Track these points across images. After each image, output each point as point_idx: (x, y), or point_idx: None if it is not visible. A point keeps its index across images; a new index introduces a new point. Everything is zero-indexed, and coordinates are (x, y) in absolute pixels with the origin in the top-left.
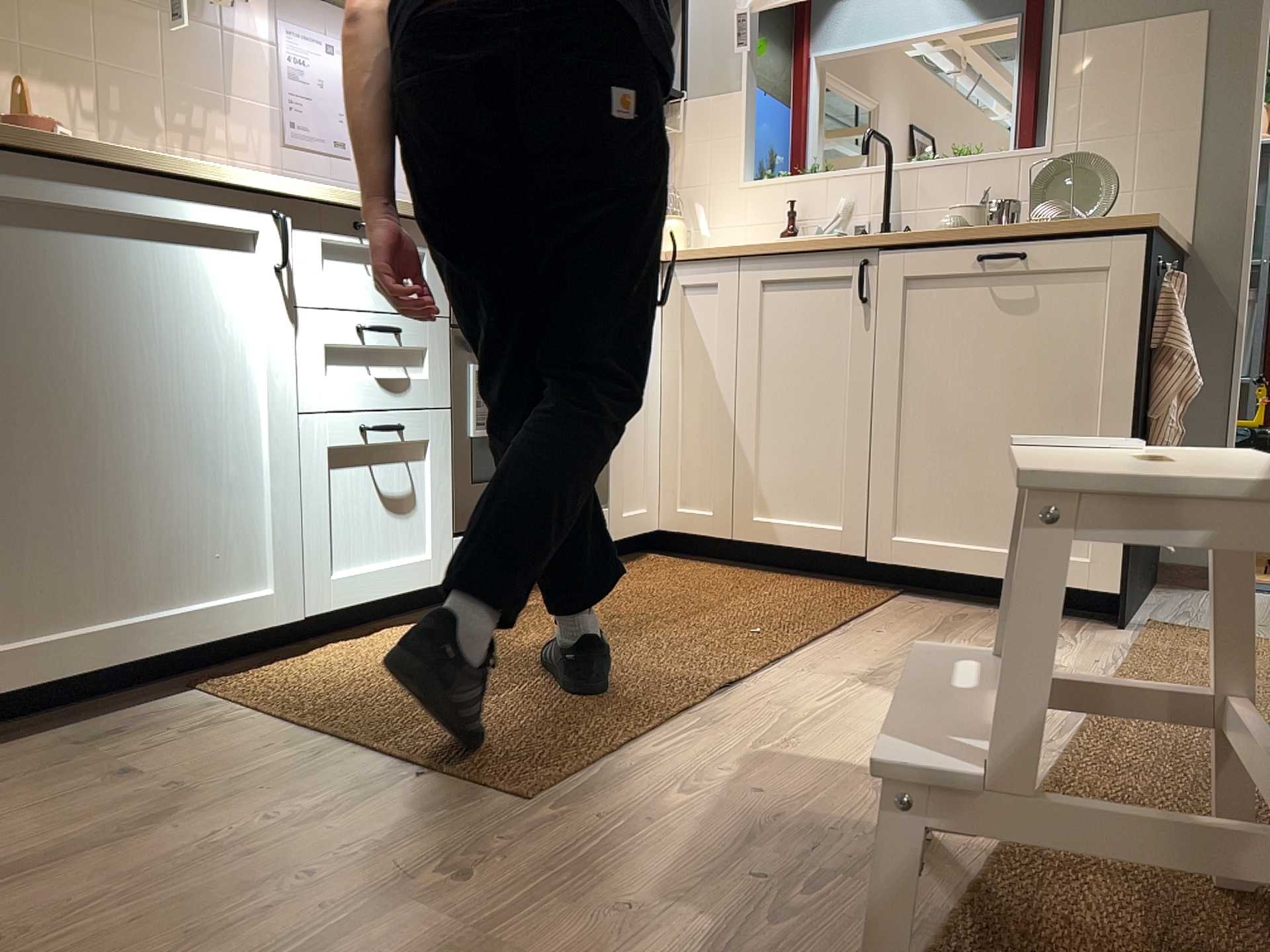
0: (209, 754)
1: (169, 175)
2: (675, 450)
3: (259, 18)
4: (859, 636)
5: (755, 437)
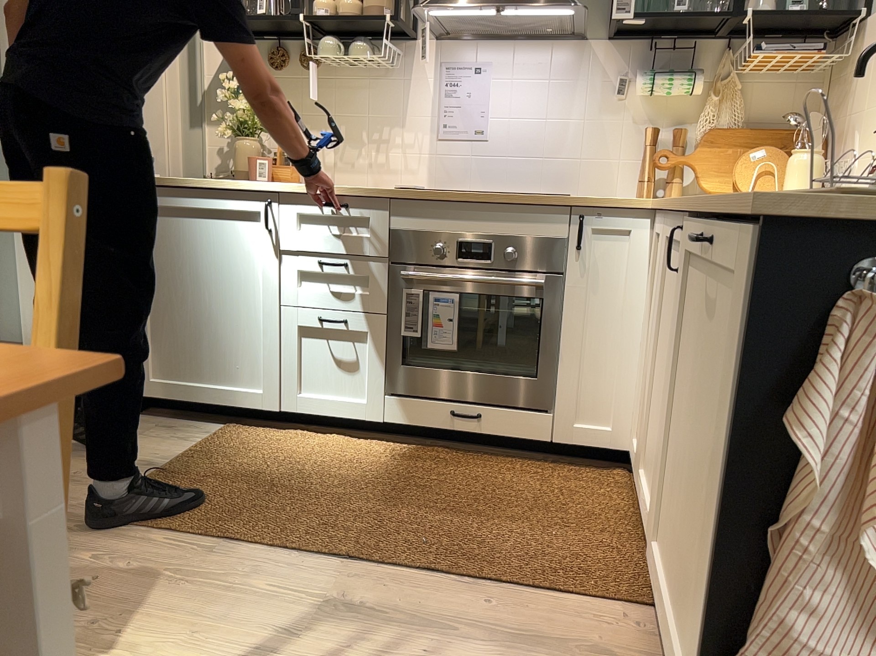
0: (145, 446)
1: (216, 190)
2: (638, 385)
3: (424, 66)
4: (445, 589)
5: (648, 394)
